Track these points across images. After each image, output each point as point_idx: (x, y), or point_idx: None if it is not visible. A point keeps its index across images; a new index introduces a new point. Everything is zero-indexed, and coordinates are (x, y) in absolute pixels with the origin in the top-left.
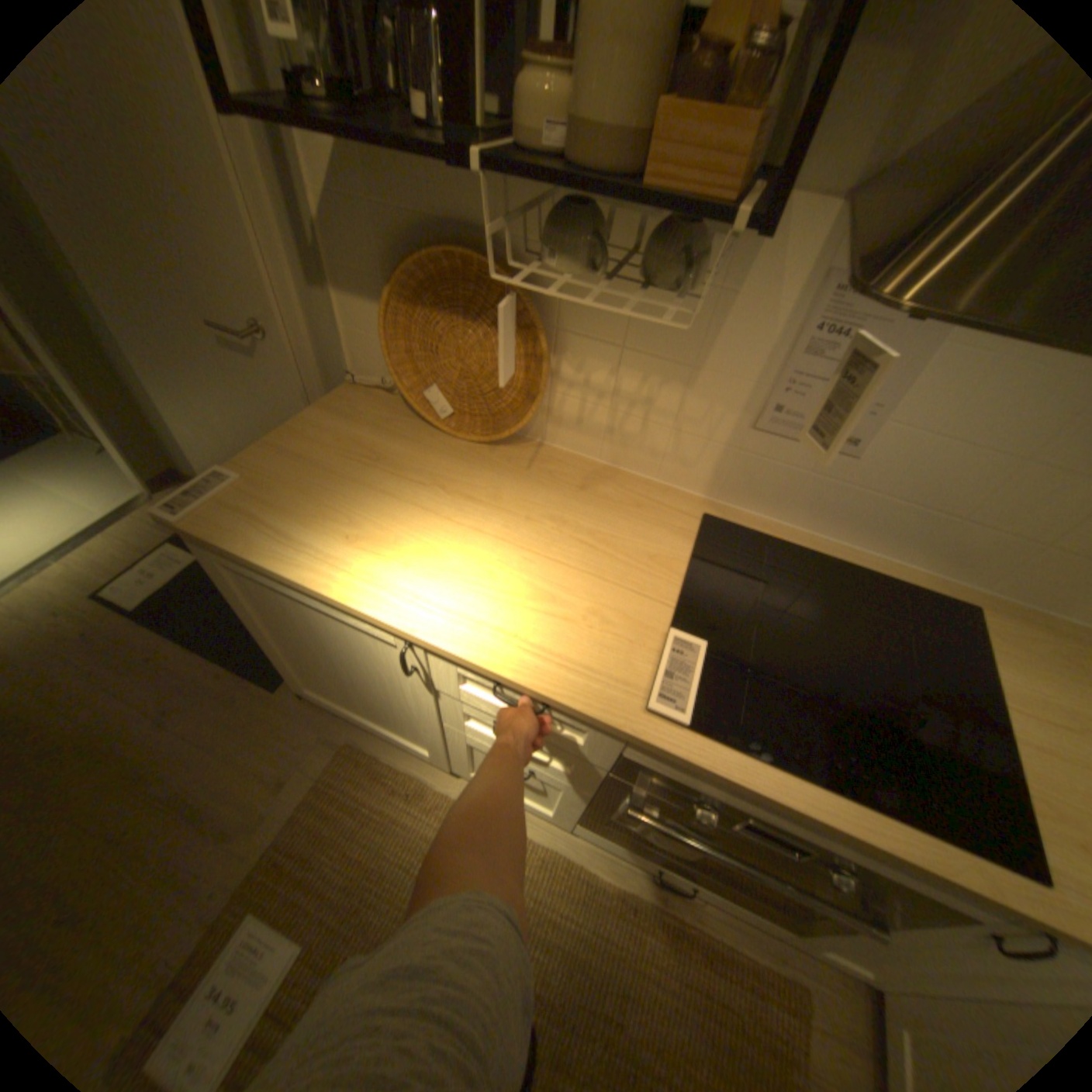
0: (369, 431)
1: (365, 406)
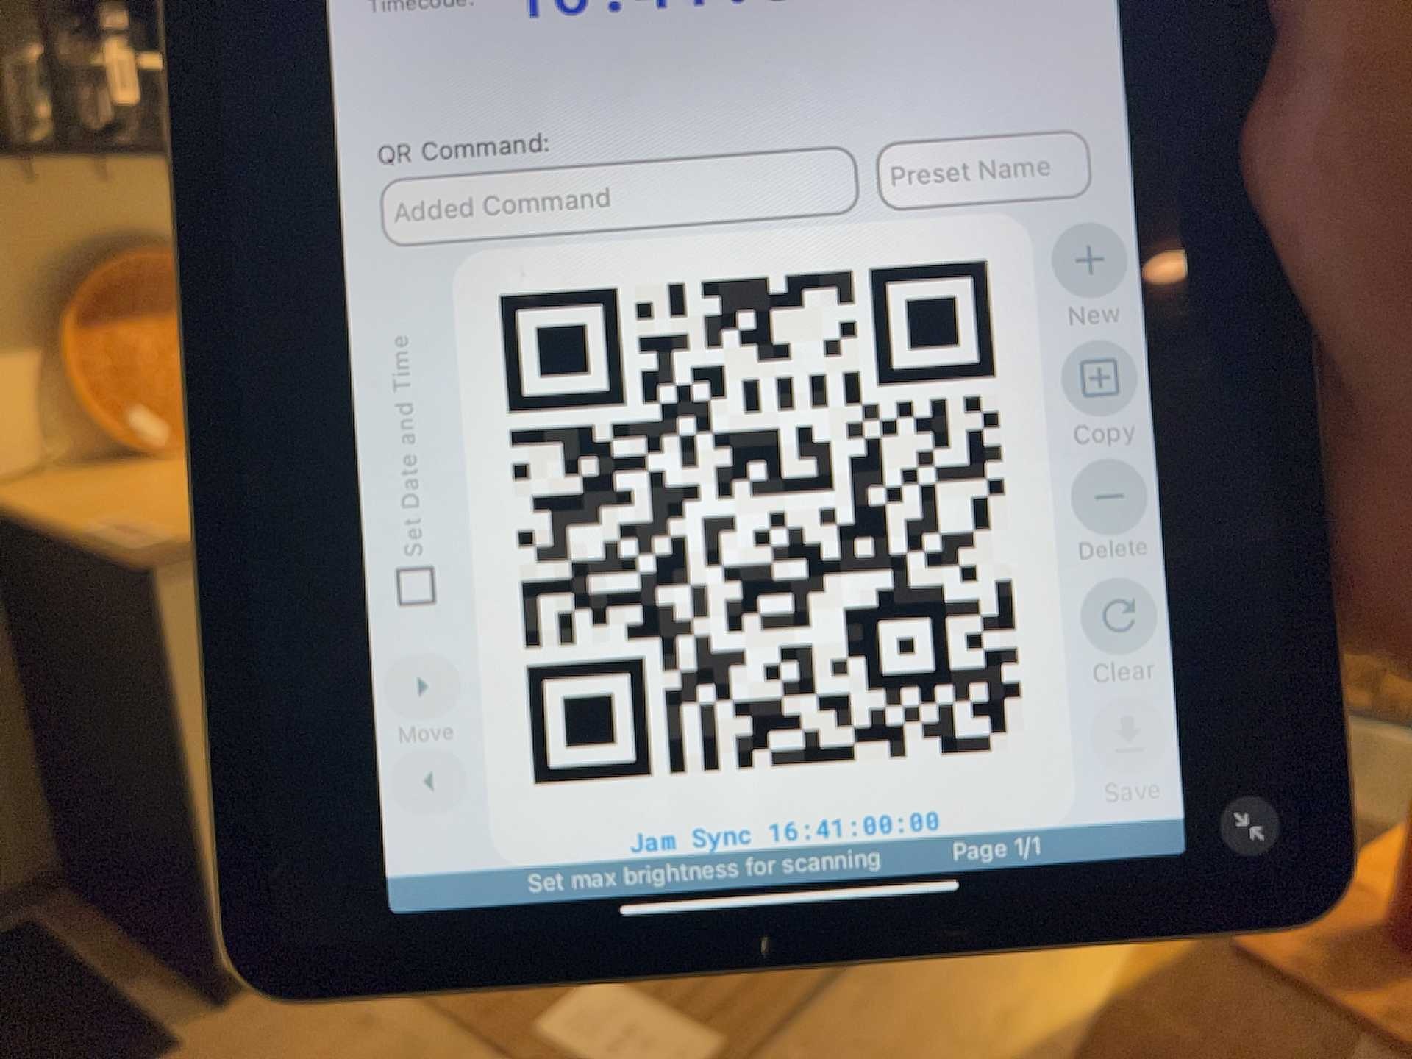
0: (118, 482)
1: (58, 483)
